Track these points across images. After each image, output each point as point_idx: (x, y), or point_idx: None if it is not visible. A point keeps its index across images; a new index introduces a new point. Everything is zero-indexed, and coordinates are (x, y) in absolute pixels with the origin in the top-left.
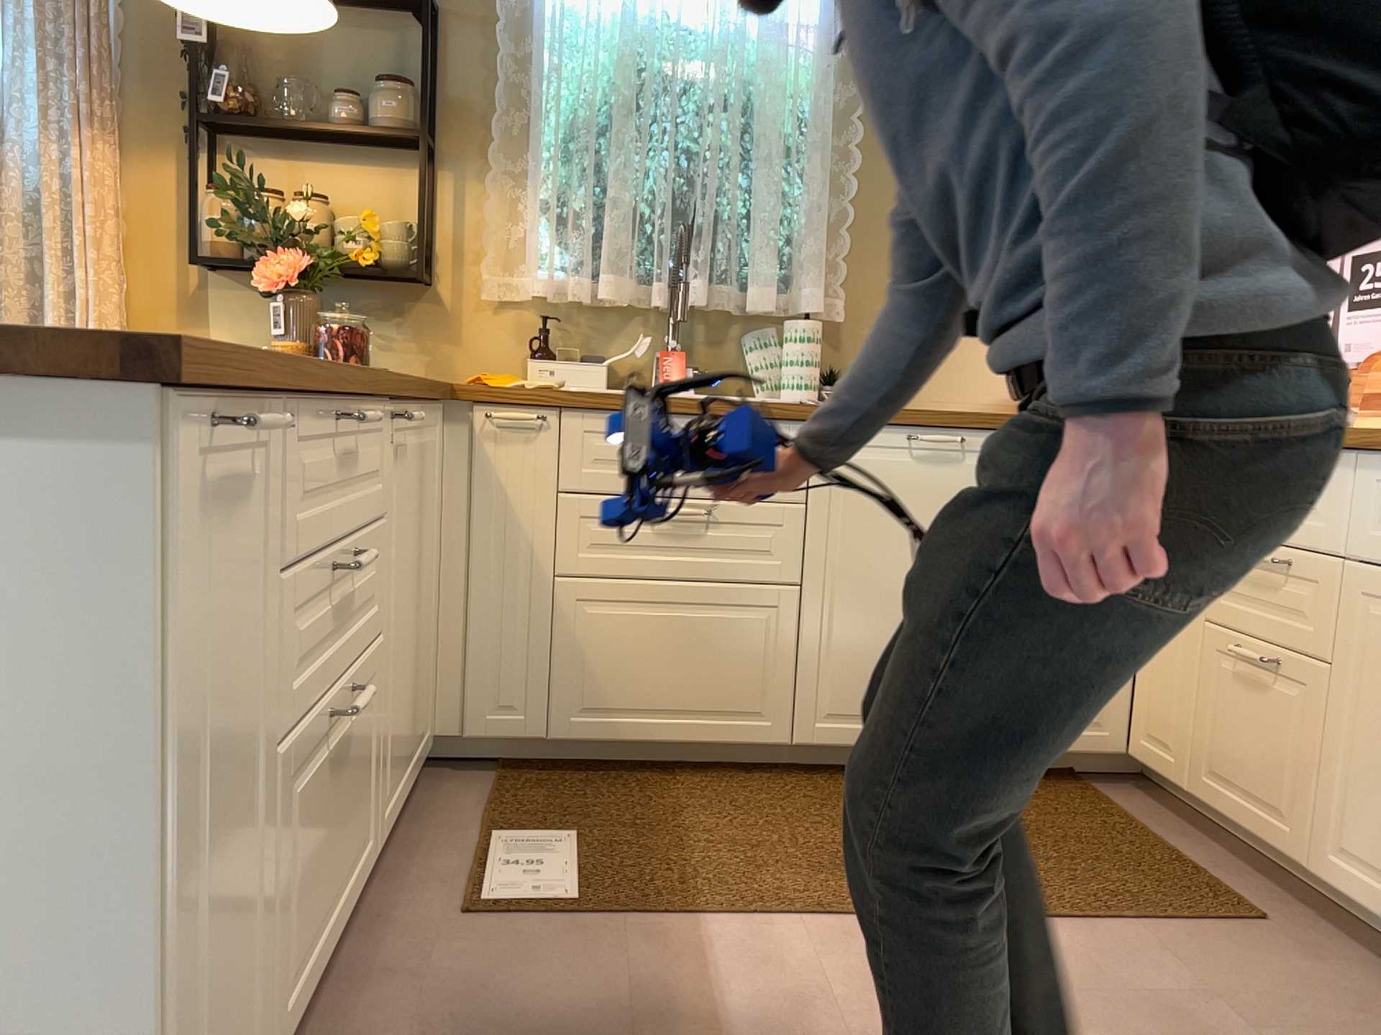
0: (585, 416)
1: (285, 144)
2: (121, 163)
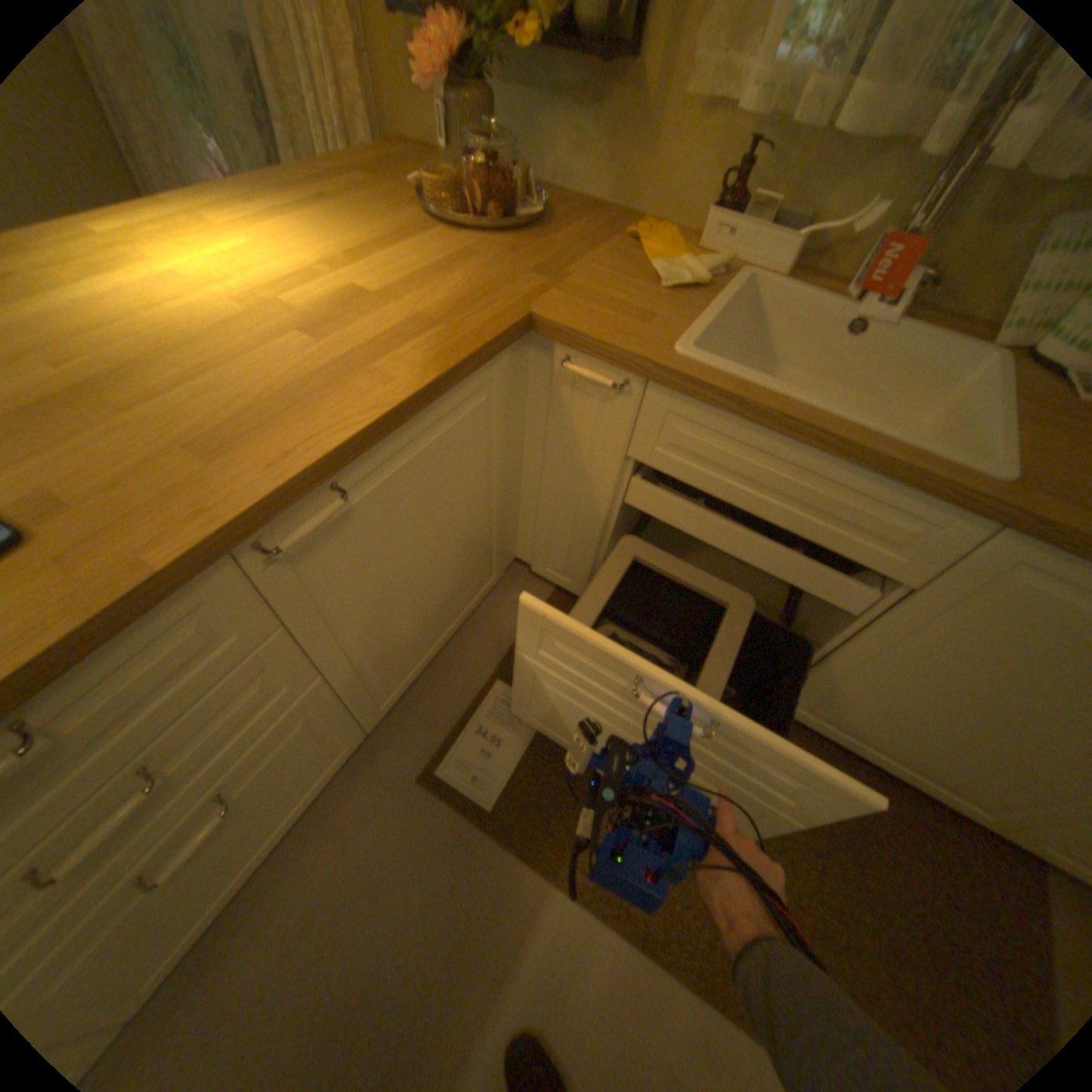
0: (679, 400)
1: None
2: None
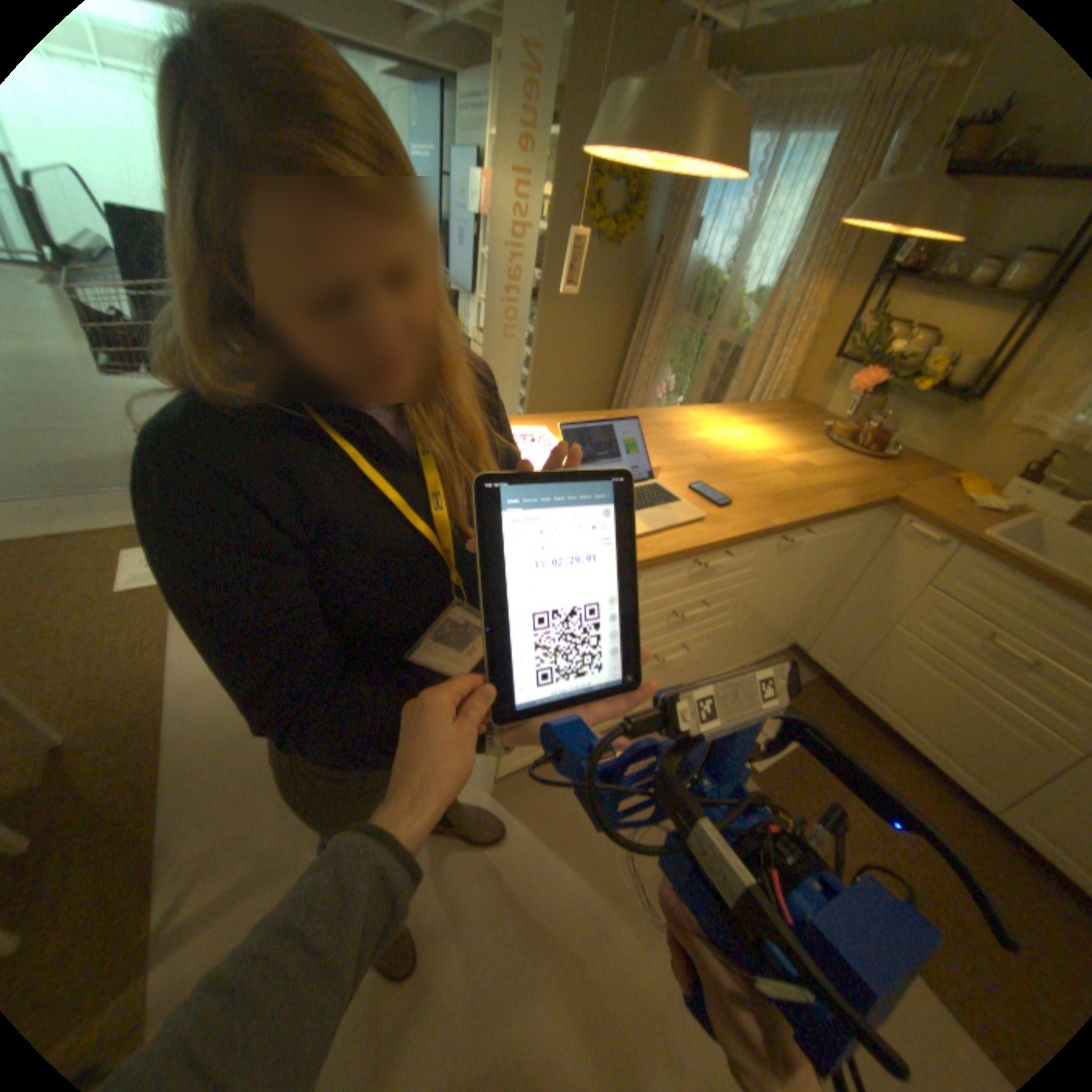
0: (982, 557)
1: (935, 284)
2: (832, 288)
